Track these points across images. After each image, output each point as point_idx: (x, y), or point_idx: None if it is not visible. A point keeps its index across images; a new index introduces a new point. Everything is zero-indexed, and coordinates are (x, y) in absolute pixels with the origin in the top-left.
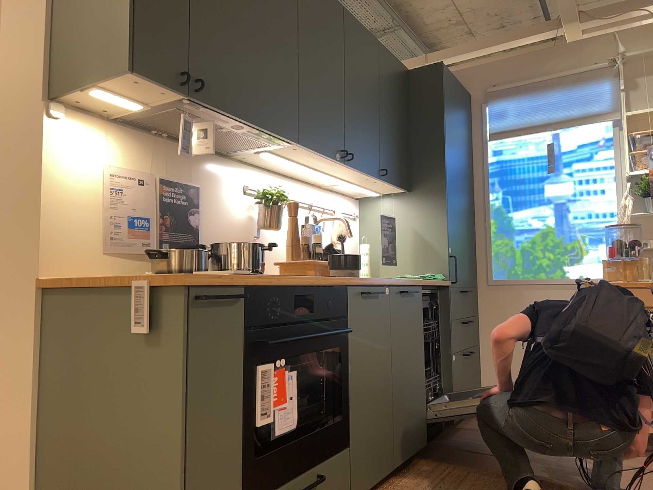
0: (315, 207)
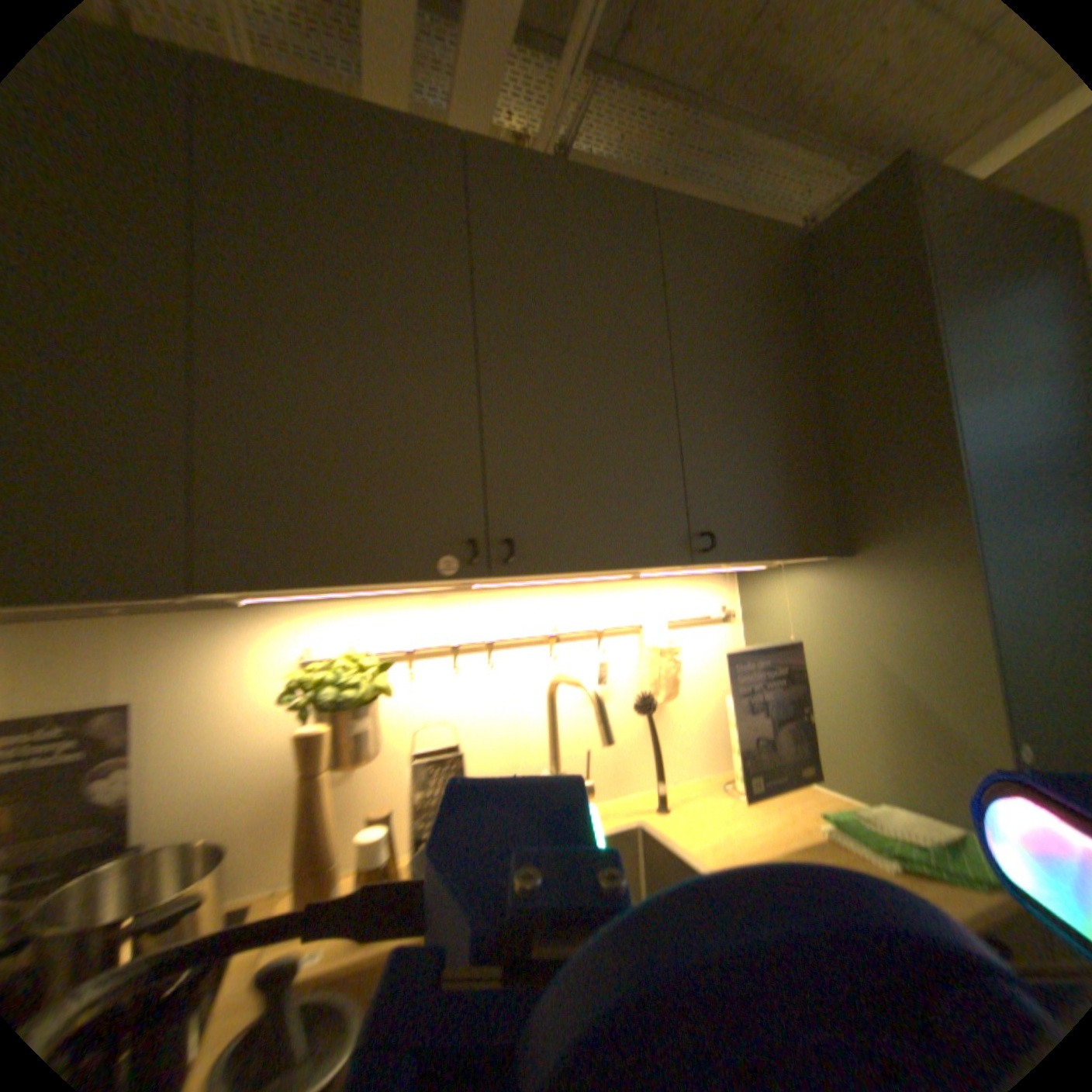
0: (571, 633)
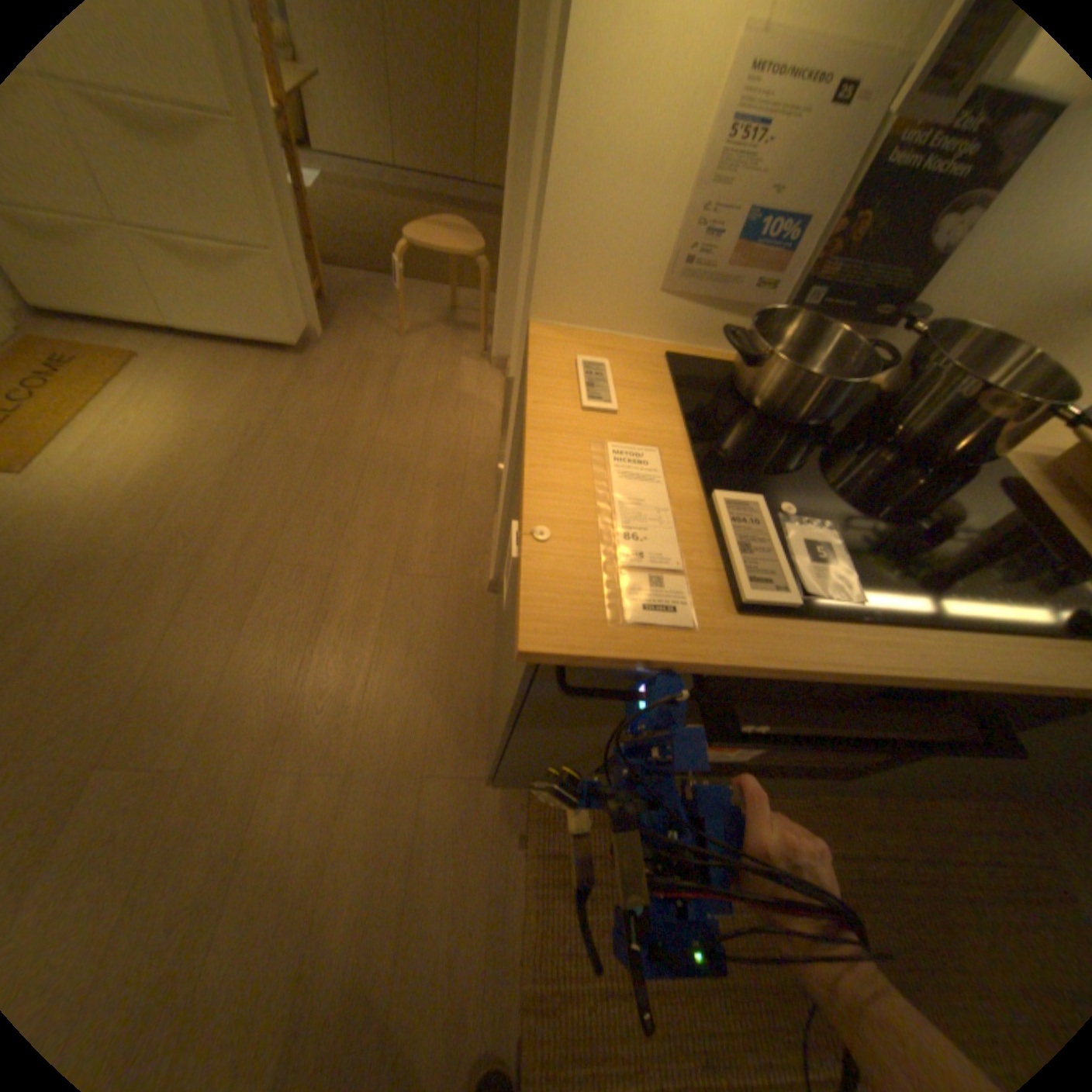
0: None
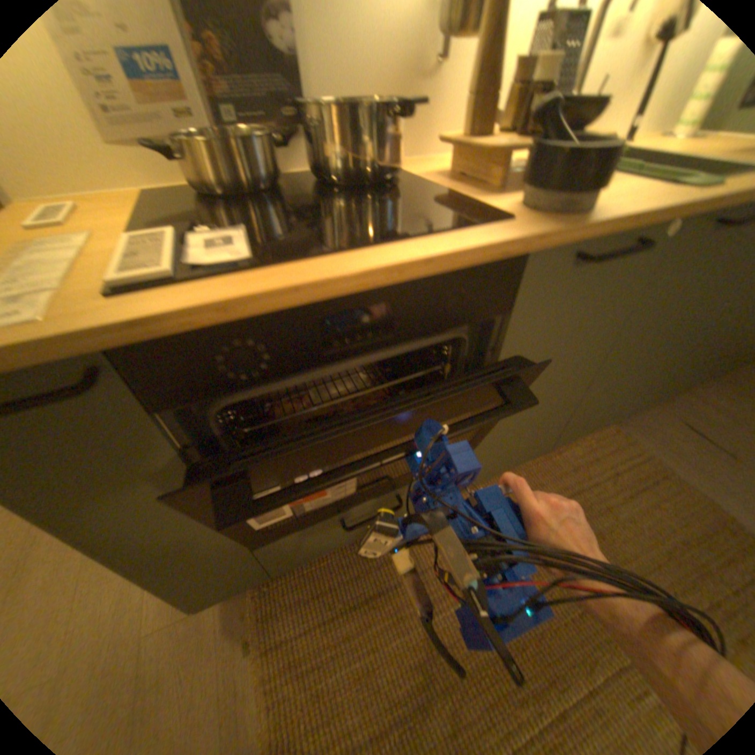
0: None
